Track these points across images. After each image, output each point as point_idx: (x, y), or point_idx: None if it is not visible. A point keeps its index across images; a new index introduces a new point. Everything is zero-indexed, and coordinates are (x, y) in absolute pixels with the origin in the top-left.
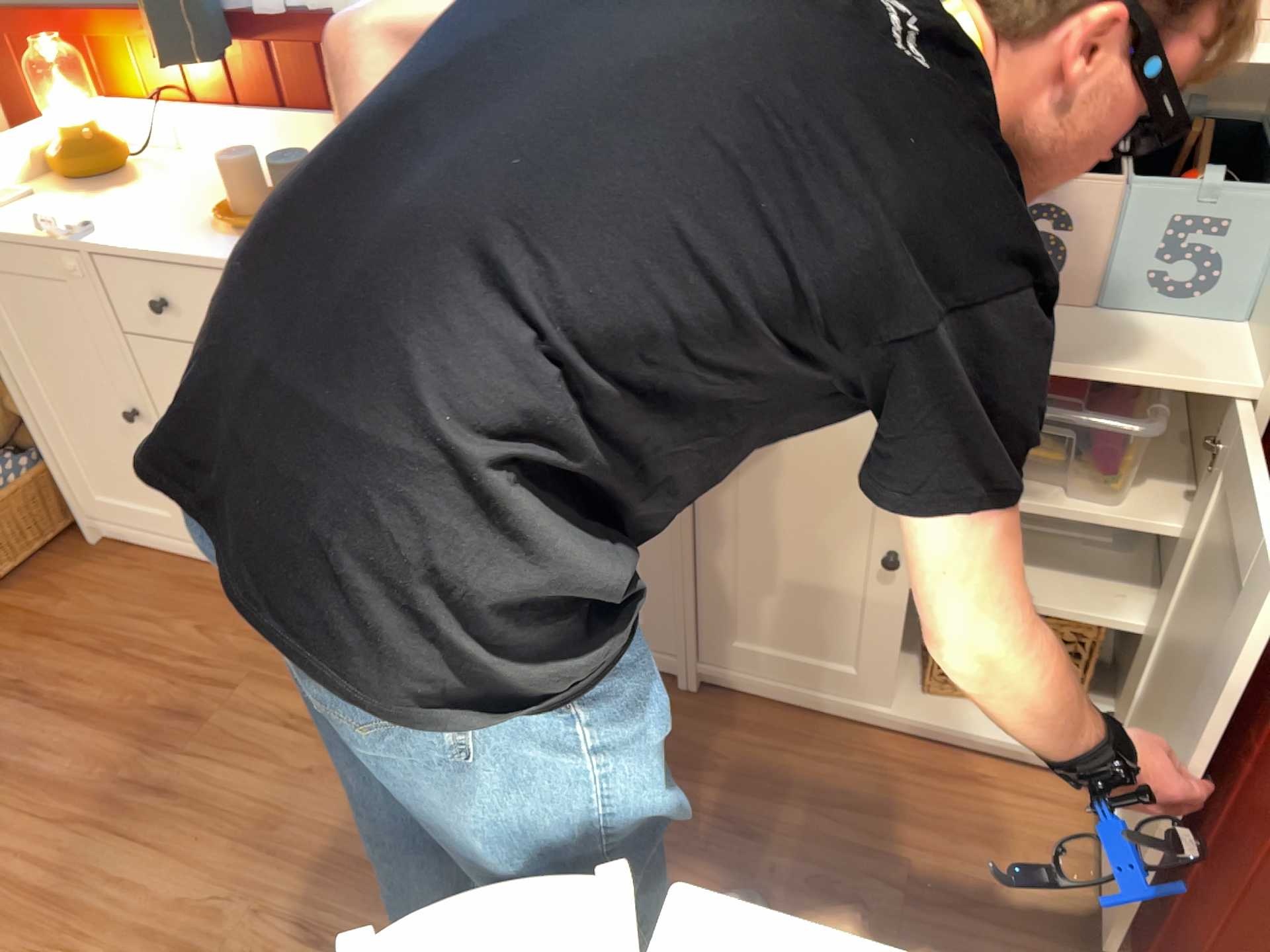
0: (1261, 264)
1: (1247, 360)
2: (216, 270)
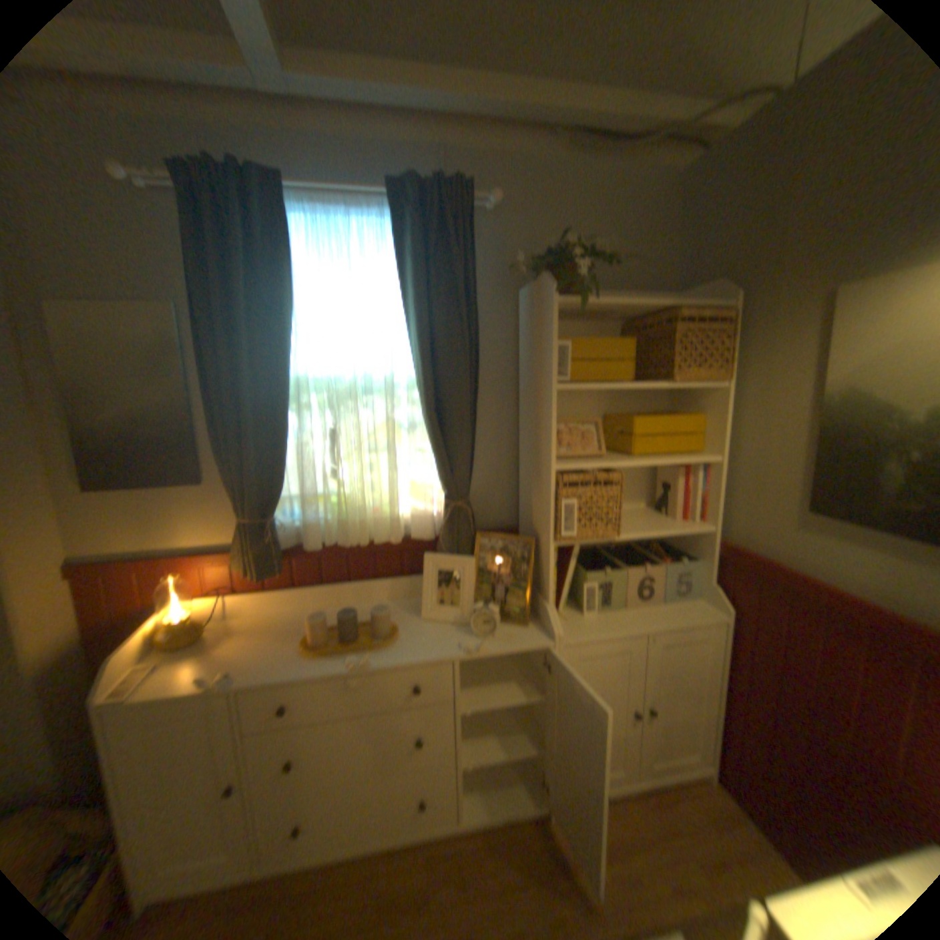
0: (705, 581)
1: (719, 610)
2: (317, 681)
